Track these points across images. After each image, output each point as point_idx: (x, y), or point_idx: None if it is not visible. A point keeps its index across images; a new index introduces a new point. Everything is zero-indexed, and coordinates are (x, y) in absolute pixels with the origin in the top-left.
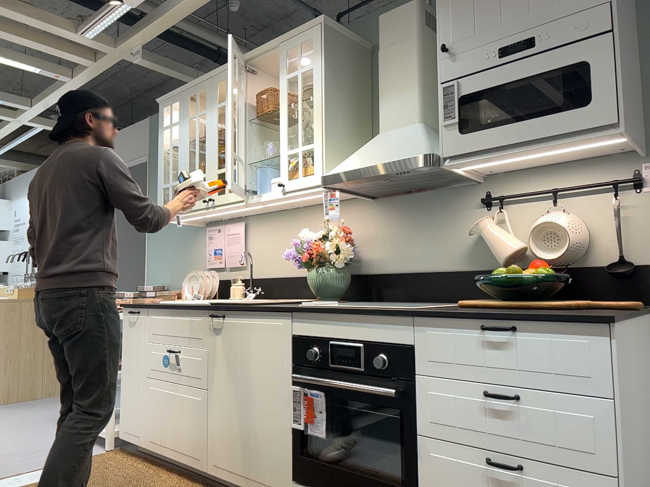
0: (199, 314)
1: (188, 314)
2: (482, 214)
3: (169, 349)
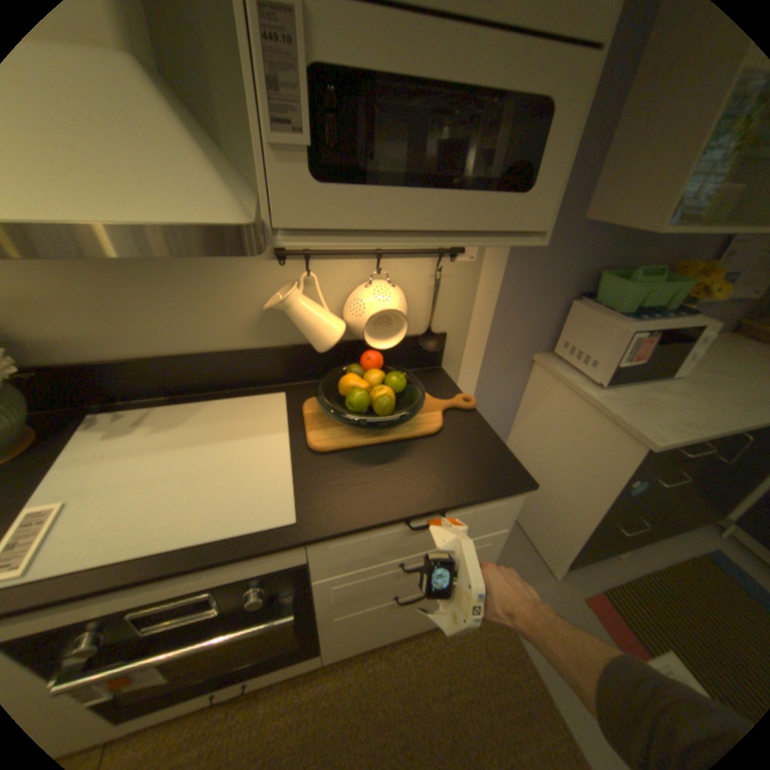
0: None
1: None
2: (273, 270)
3: None
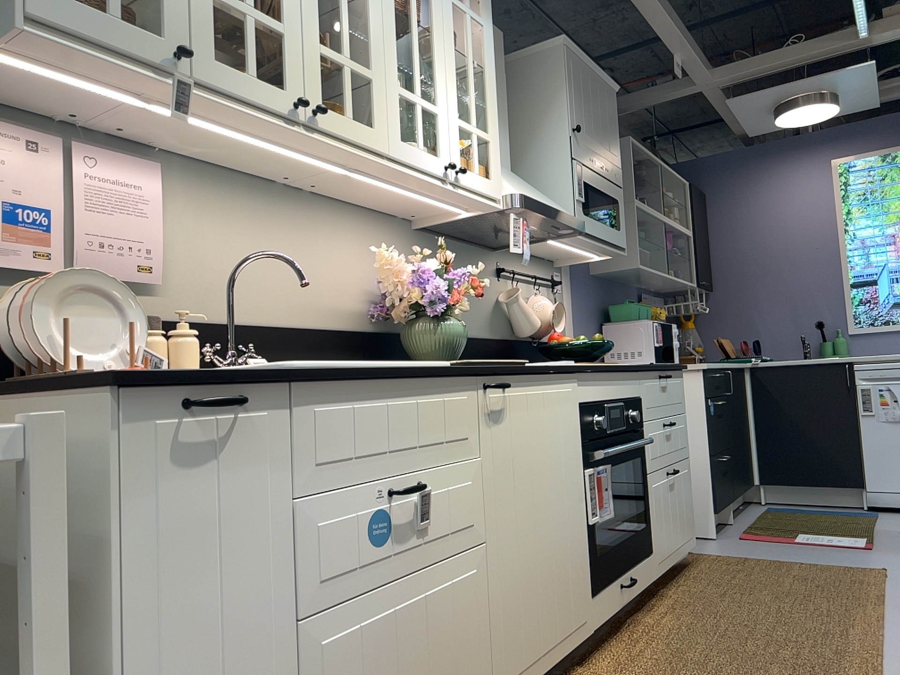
0: (460, 386)
1: (433, 388)
2: (498, 283)
3: (385, 490)
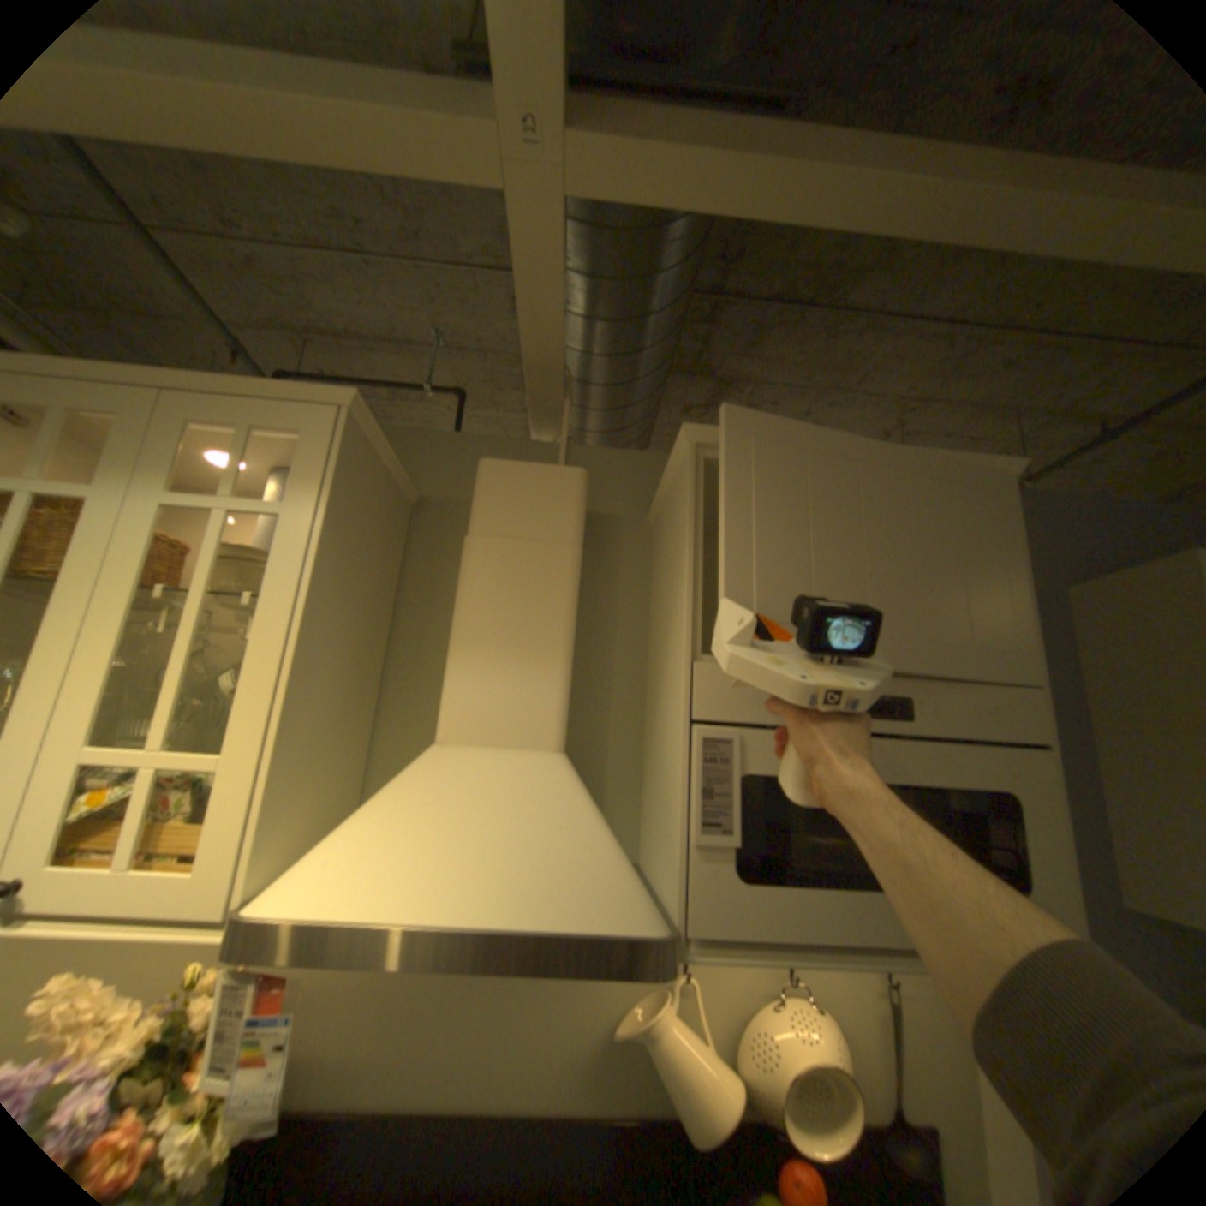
0: None
1: None
2: None
3: None
